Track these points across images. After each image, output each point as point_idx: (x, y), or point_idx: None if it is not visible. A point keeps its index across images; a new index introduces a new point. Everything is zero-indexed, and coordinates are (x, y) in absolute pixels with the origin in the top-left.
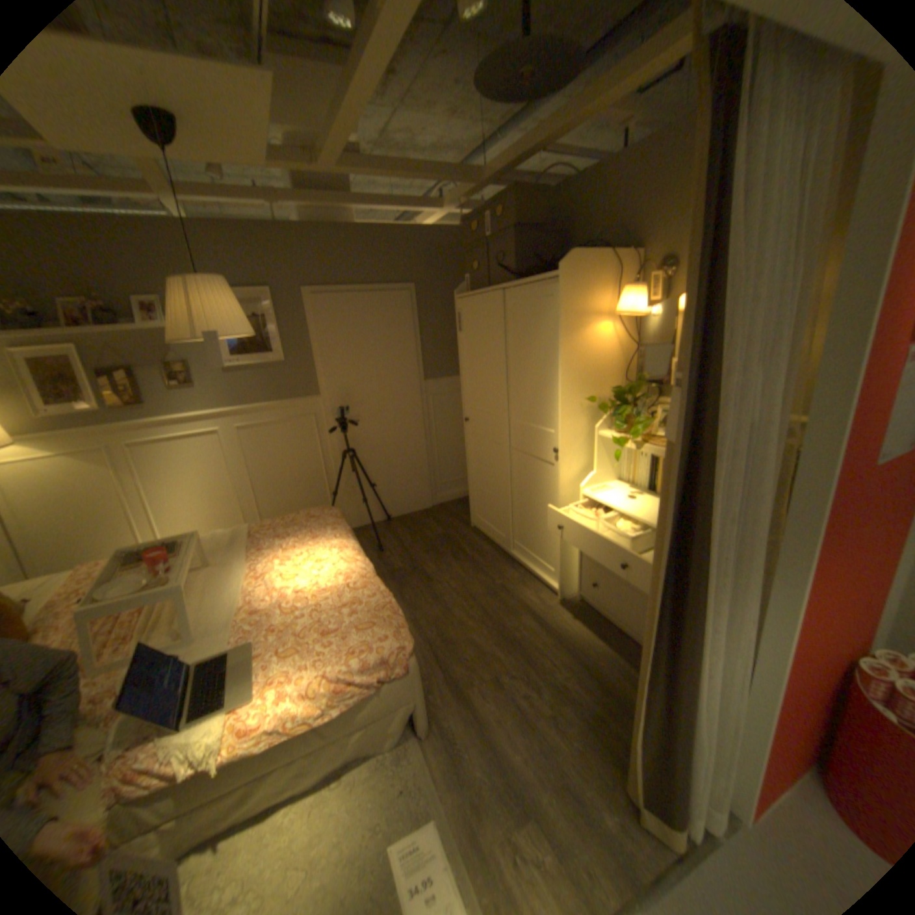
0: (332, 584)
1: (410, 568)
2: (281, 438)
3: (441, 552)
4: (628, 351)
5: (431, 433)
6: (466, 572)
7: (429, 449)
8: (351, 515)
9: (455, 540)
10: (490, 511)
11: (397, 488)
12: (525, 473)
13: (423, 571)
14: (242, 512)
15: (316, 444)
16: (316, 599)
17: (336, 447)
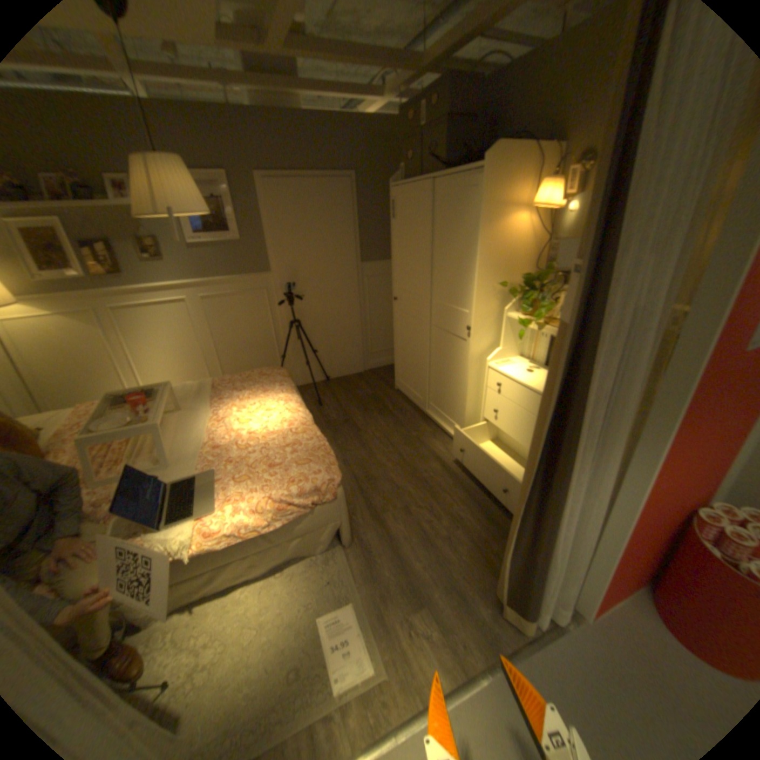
0: (279, 429)
1: (343, 420)
2: (239, 308)
3: (369, 408)
4: (541, 241)
5: (366, 309)
6: (388, 425)
7: (364, 323)
8: (298, 375)
9: (382, 399)
10: (412, 377)
11: (336, 355)
12: (442, 347)
13: (354, 422)
14: (209, 369)
15: (268, 314)
16: (265, 439)
17: (285, 317)
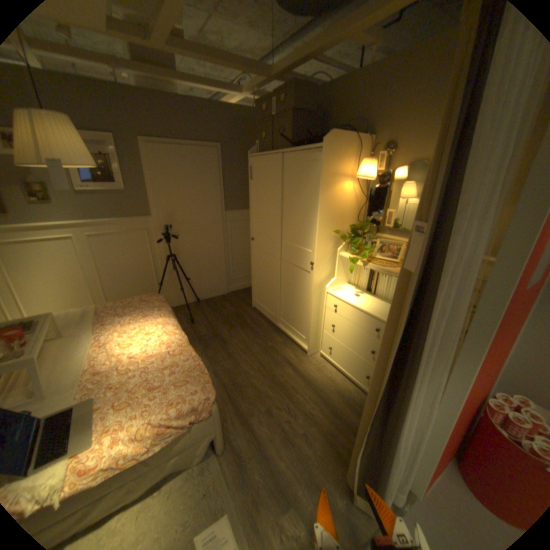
0: (157, 351)
1: (212, 335)
2: (122, 244)
3: (233, 324)
4: (360, 202)
5: (228, 246)
6: (249, 337)
7: (226, 256)
8: (172, 298)
9: (242, 316)
10: (265, 298)
11: (204, 281)
12: (290, 276)
13: (221, 336)
14: (92, 295)
15: (148, 249)
16: (145, 362)
17: (162, 252)
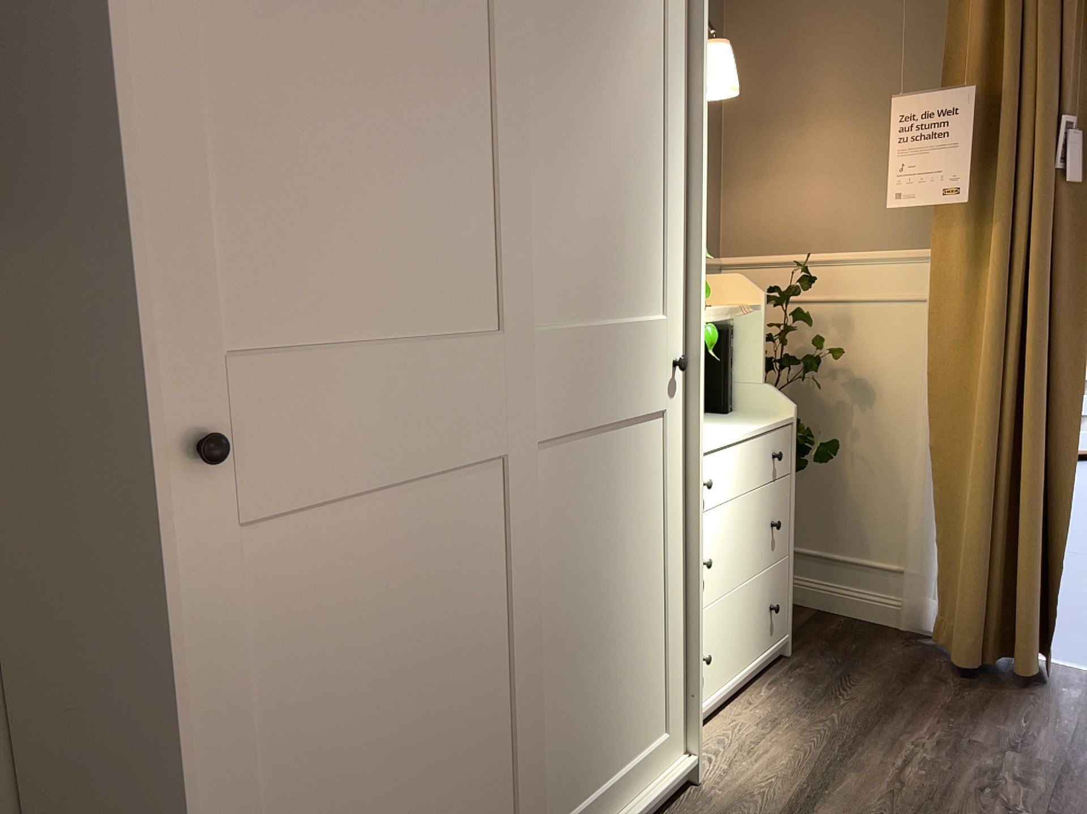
0: None
1: None
2: None
3: None
4: None
5: None
6: None
7: None
8: None
9: None
10: None
11: None
12: (582, 501)
13: None
14: None
15: None
16: None
17: None
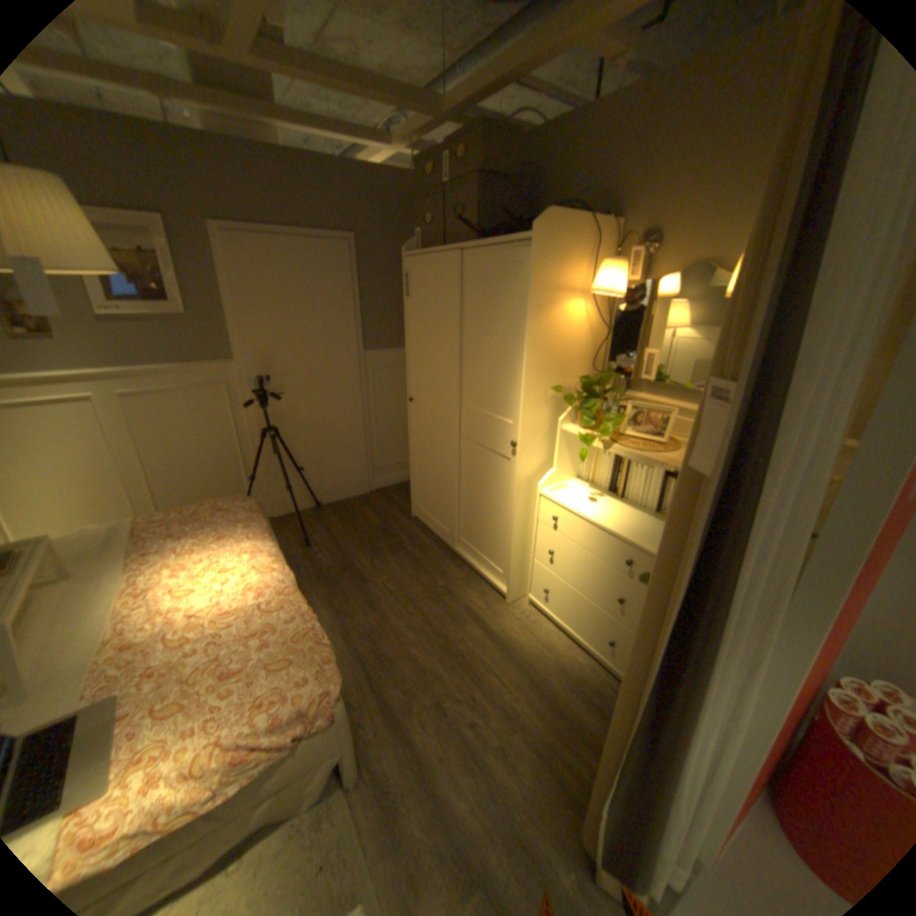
0: (238, 605)
1: (341, 567)
2: (181, 410)
3: (377, 547)
4: (597, 336)
5: (370, 411)
6: (405, 571)
7: (367, 429)
8: (273, 502)
9: (394, 532)
10: (434, 502)
11: (329, 472)
12: (476, 465)
13: (356, 570)
14: (129, 500)
15: (228, 419)
16: (214, 626)
17: (253, 423)
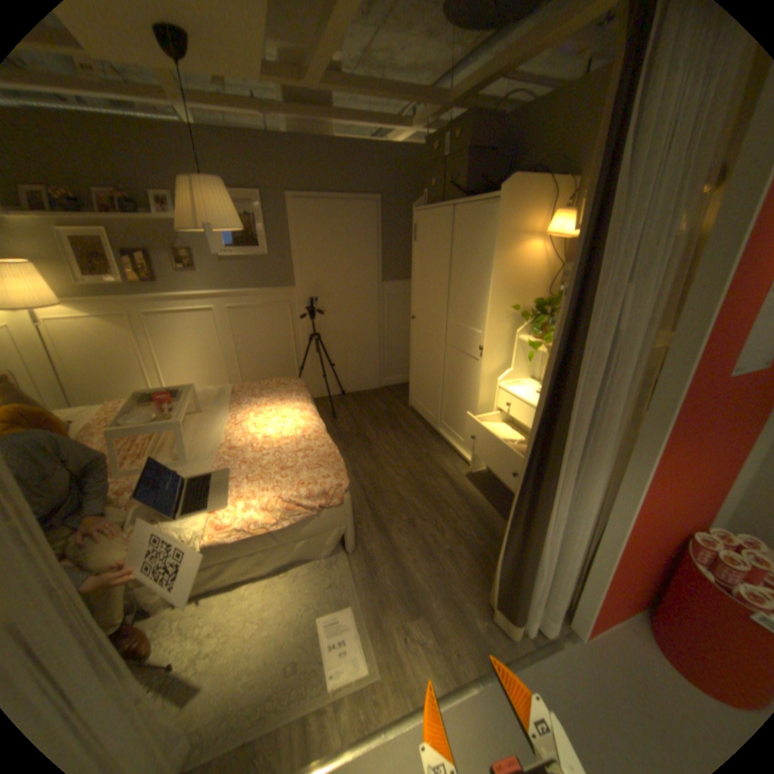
0: (292, 435)
1: (355, 433)
2: (262, 319)
3: (381, 423)
4: (555, 268)
5: (384, 327)
6: (399, 440)
7: (381, 340)
8: (314, 387)
9: (394, 415)
10: (425, 394)
11: (352, 369)
12: (456, 366)
13: (366, 436)
14: (229, 376)
15: (289, 327)
16: (279, 443)
17: (305, 330)
